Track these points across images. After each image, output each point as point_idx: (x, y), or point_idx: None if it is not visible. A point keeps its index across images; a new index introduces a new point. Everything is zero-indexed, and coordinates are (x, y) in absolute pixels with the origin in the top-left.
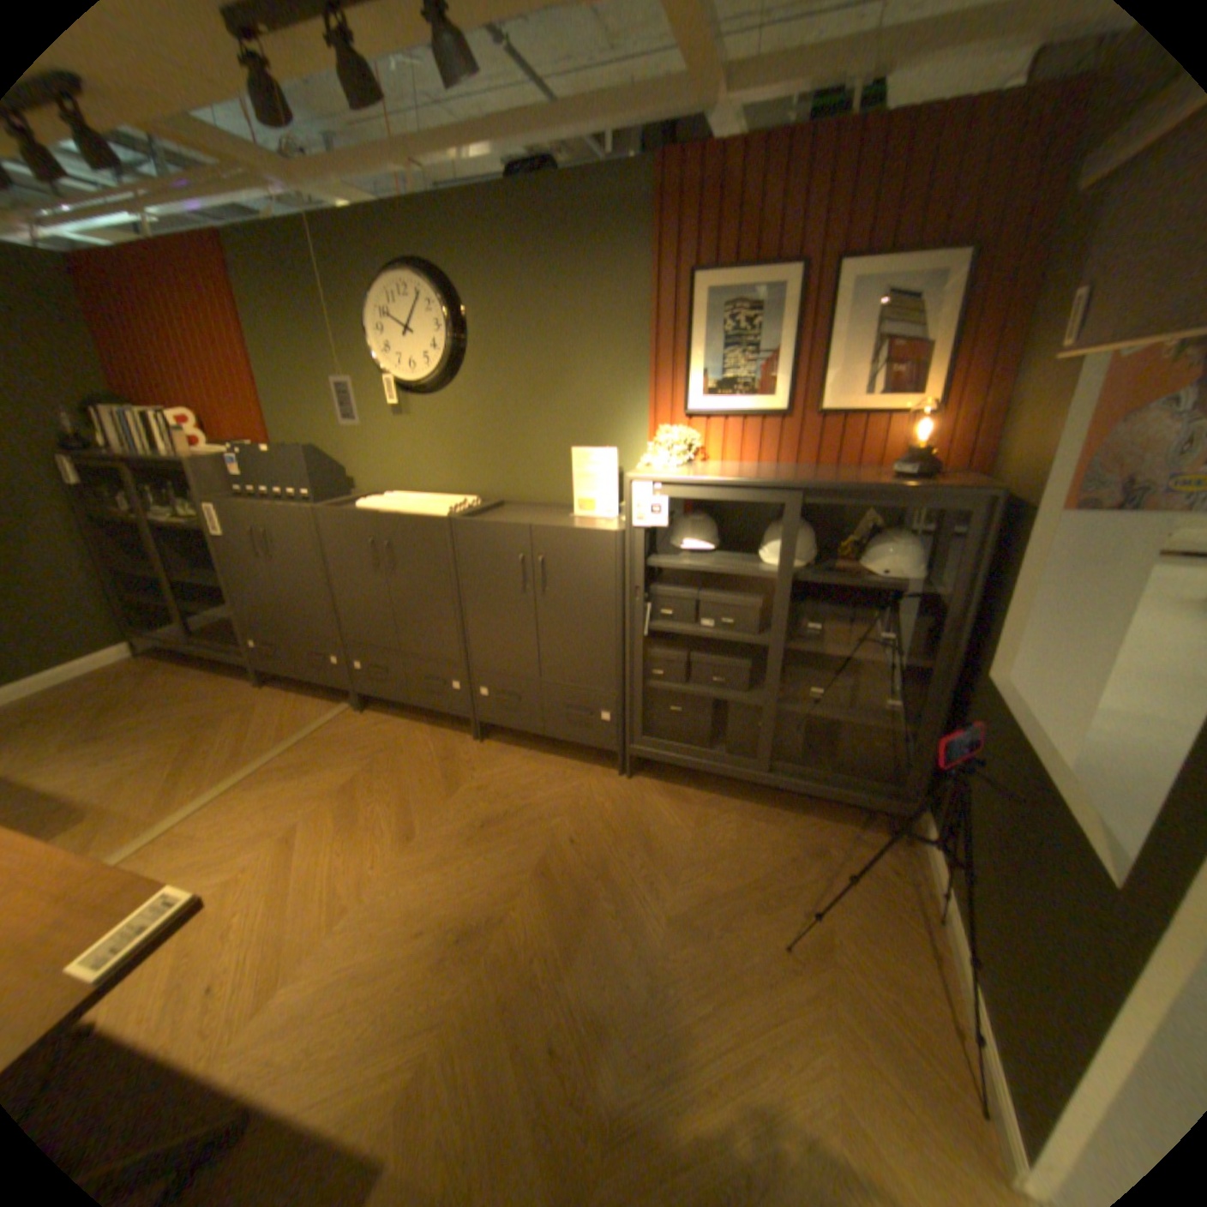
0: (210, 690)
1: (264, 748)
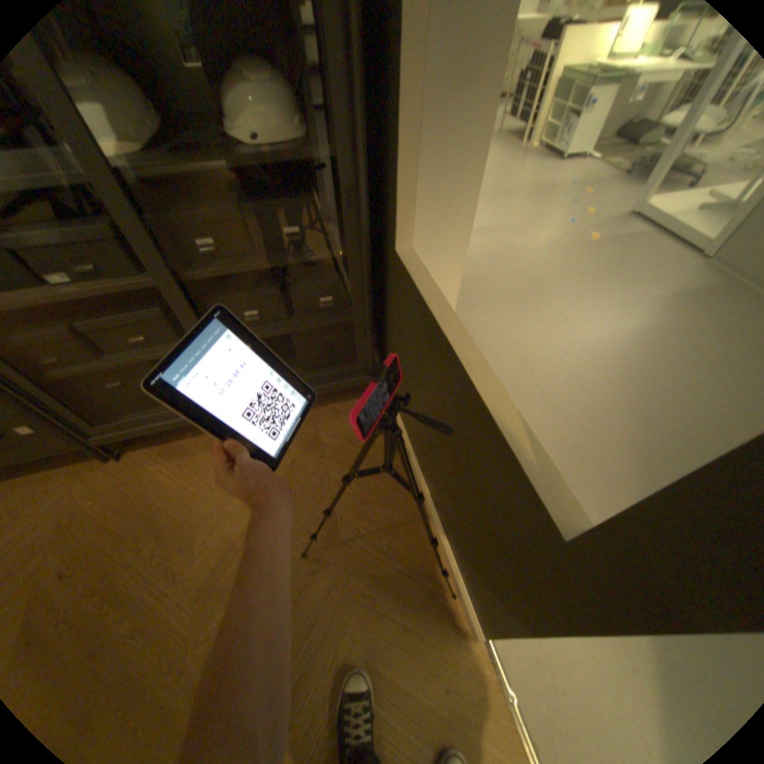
0: None
1: None
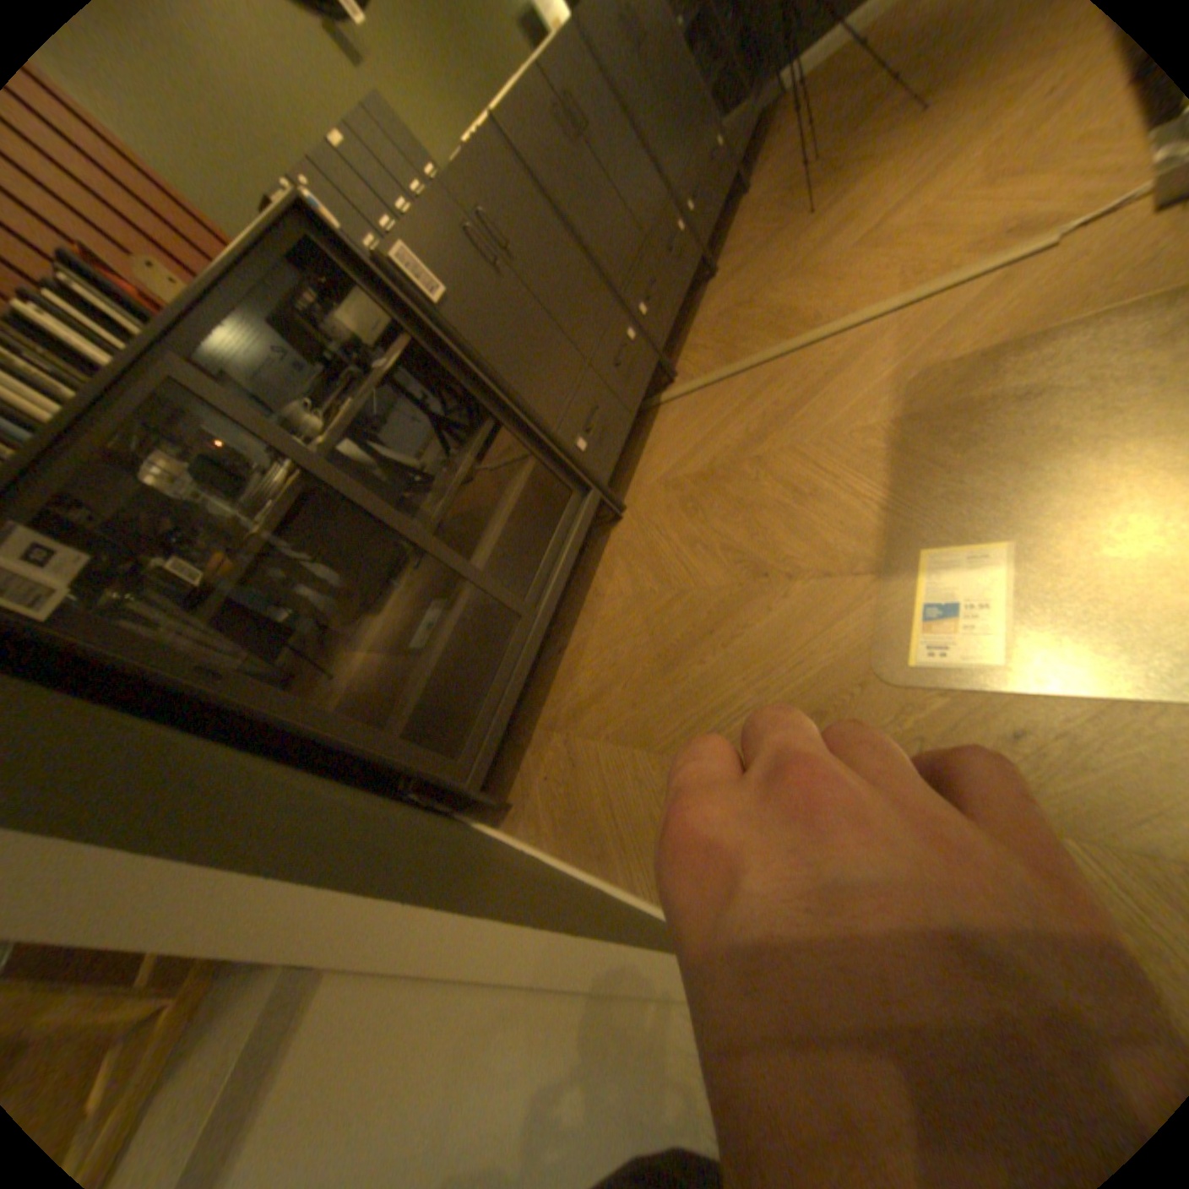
0: (628, 561)
1: (750, 374)
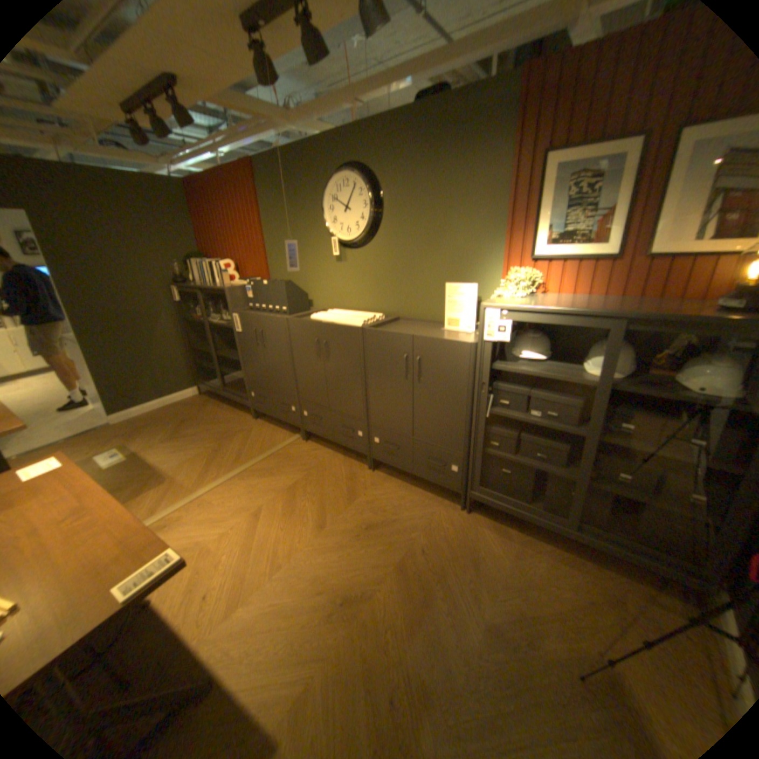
0: (232, 417)
1: (252, 456)
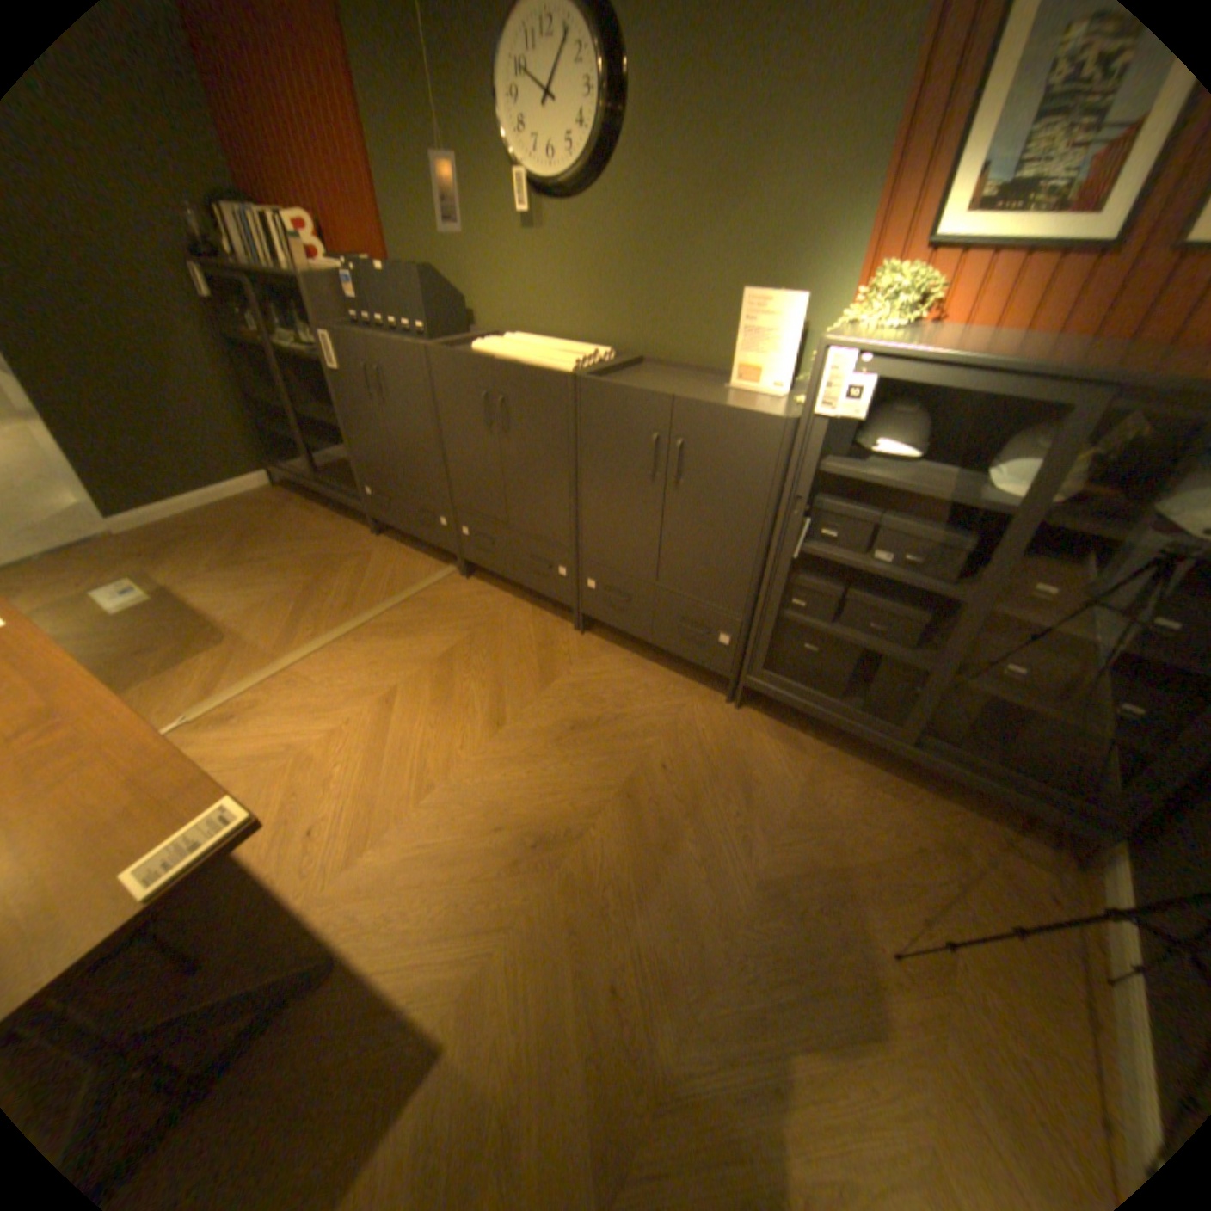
0: (334, 531)
1: (375, 601)
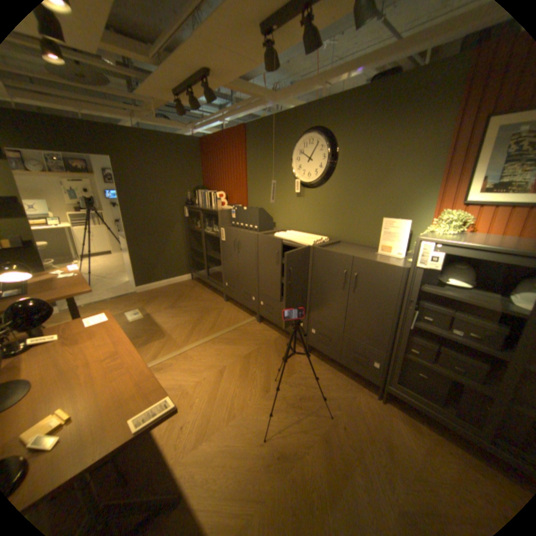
0: (211, 299)
1: (222, 328)
